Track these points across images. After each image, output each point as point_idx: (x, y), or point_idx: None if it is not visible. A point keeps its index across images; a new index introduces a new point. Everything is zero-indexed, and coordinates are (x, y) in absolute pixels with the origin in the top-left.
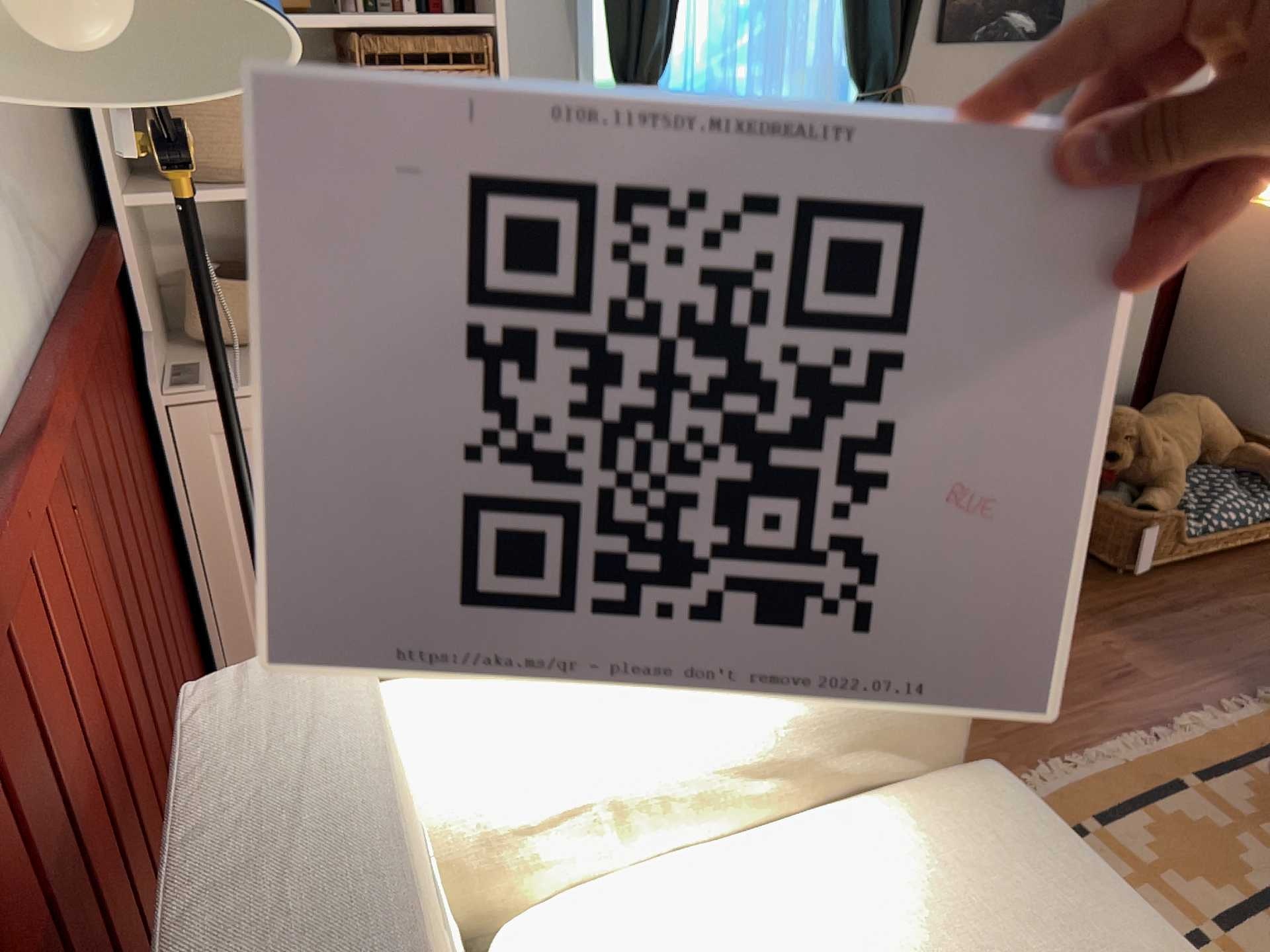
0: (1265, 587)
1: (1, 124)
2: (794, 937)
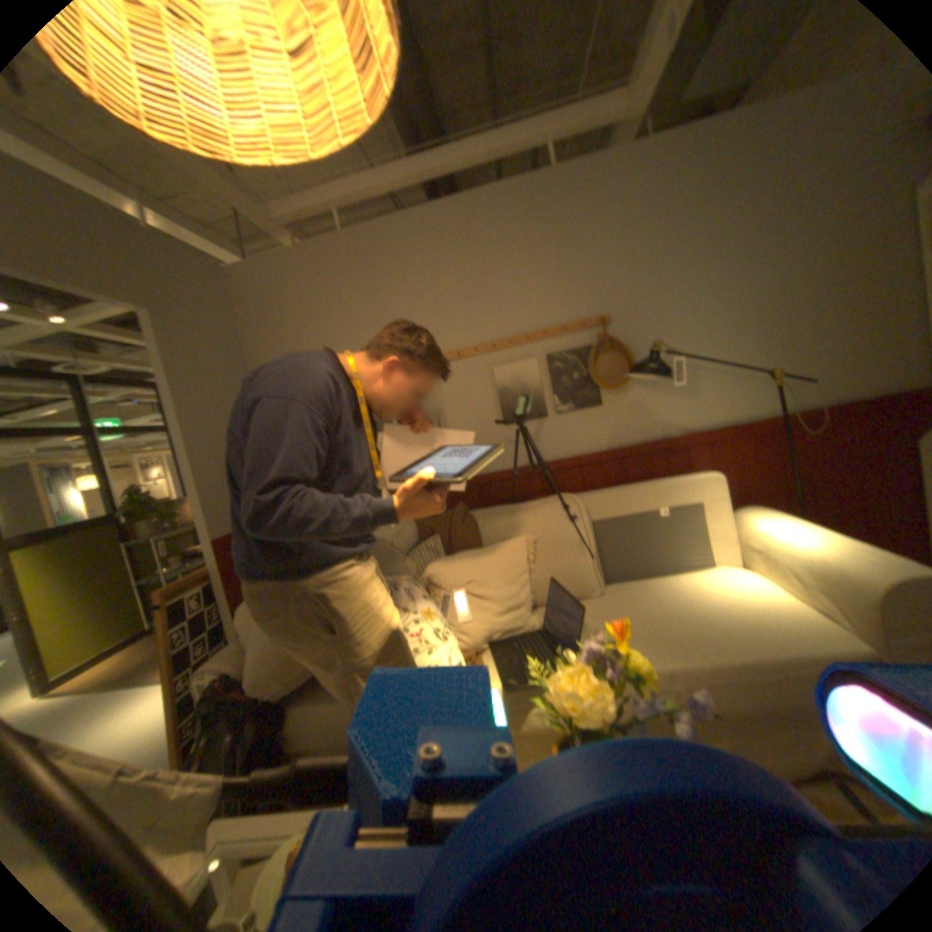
0: None
1: (811, 363)
2: (745, 597)
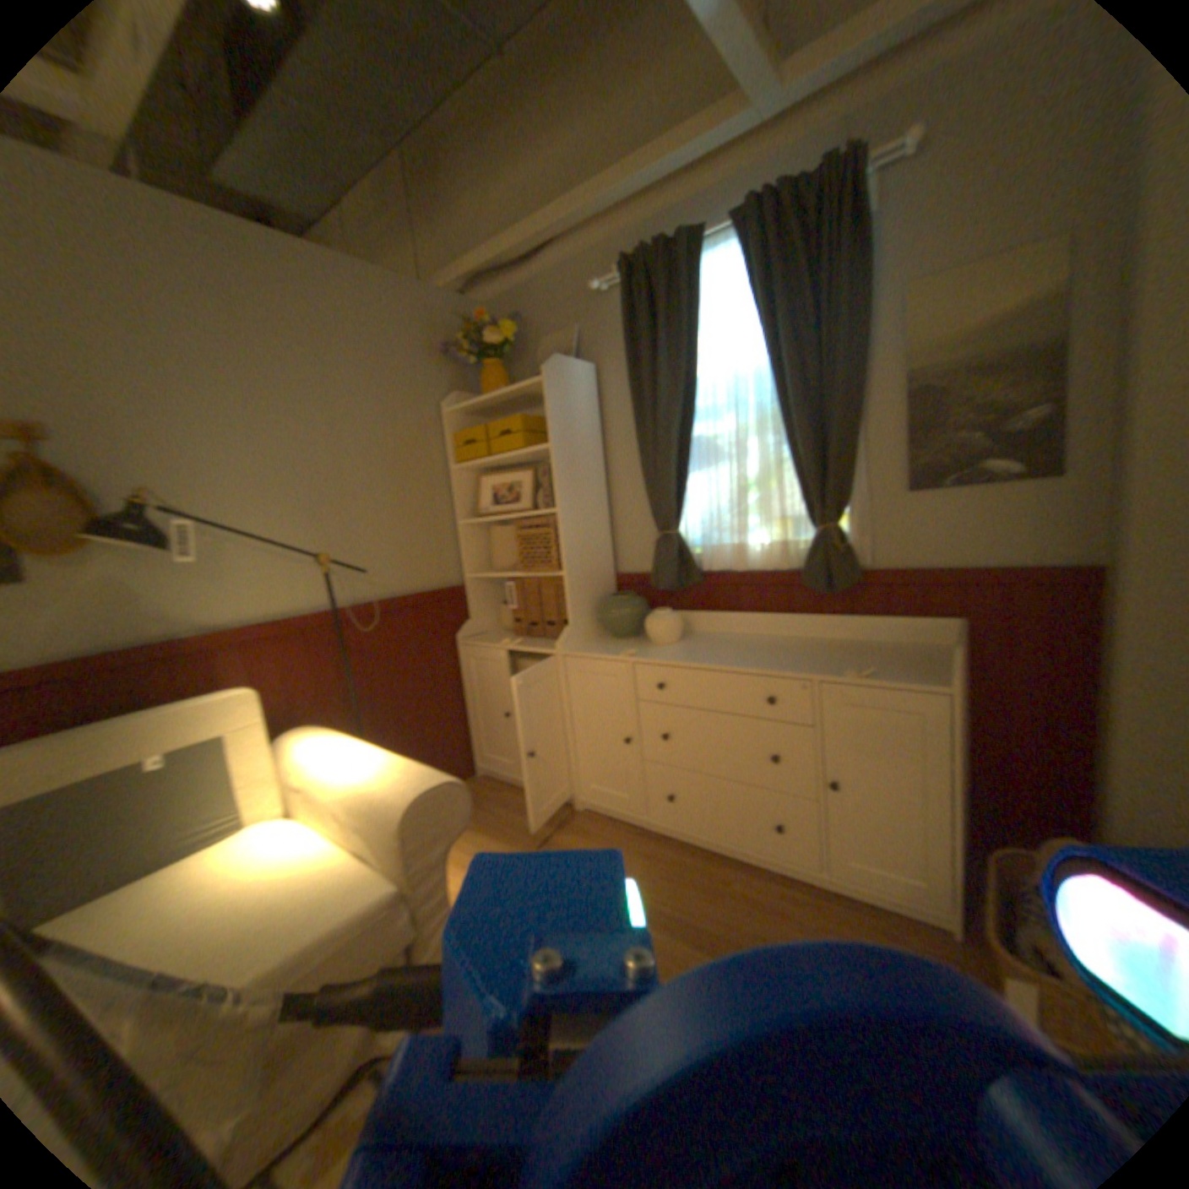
0: None
1: (366, 551)
2: (271, 867)
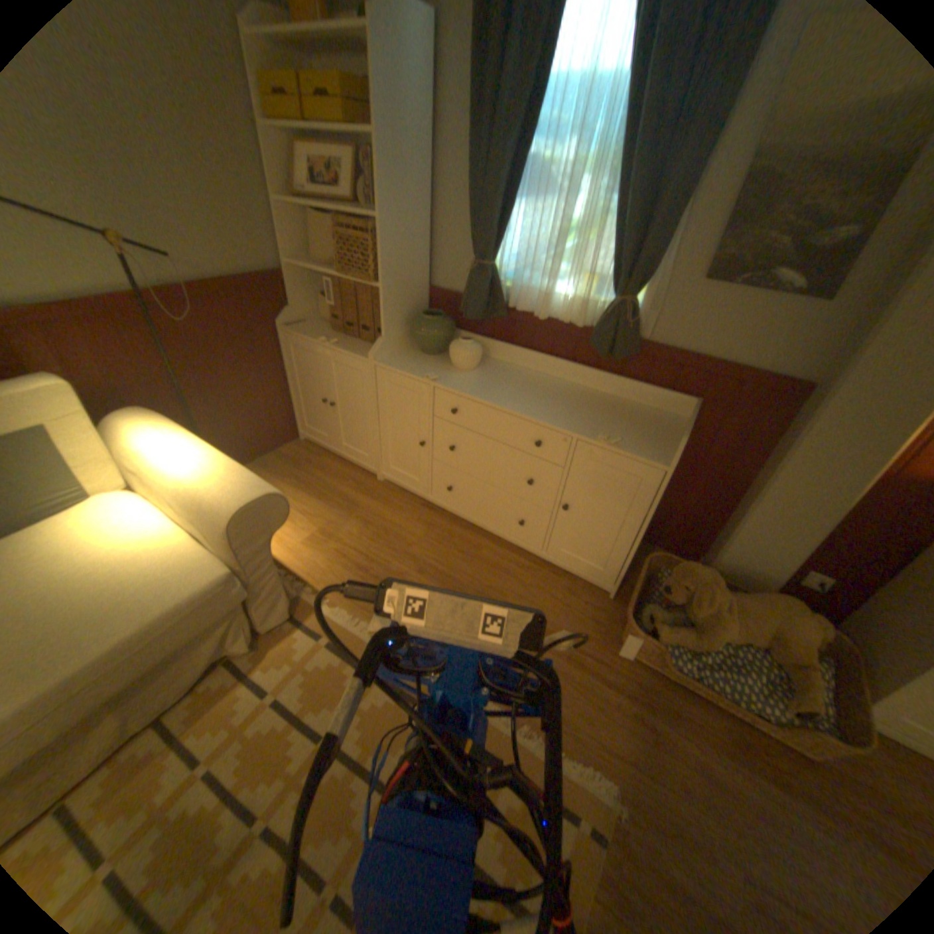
0: (694, 736)
1: (164, 223)
2: (116, 543)
